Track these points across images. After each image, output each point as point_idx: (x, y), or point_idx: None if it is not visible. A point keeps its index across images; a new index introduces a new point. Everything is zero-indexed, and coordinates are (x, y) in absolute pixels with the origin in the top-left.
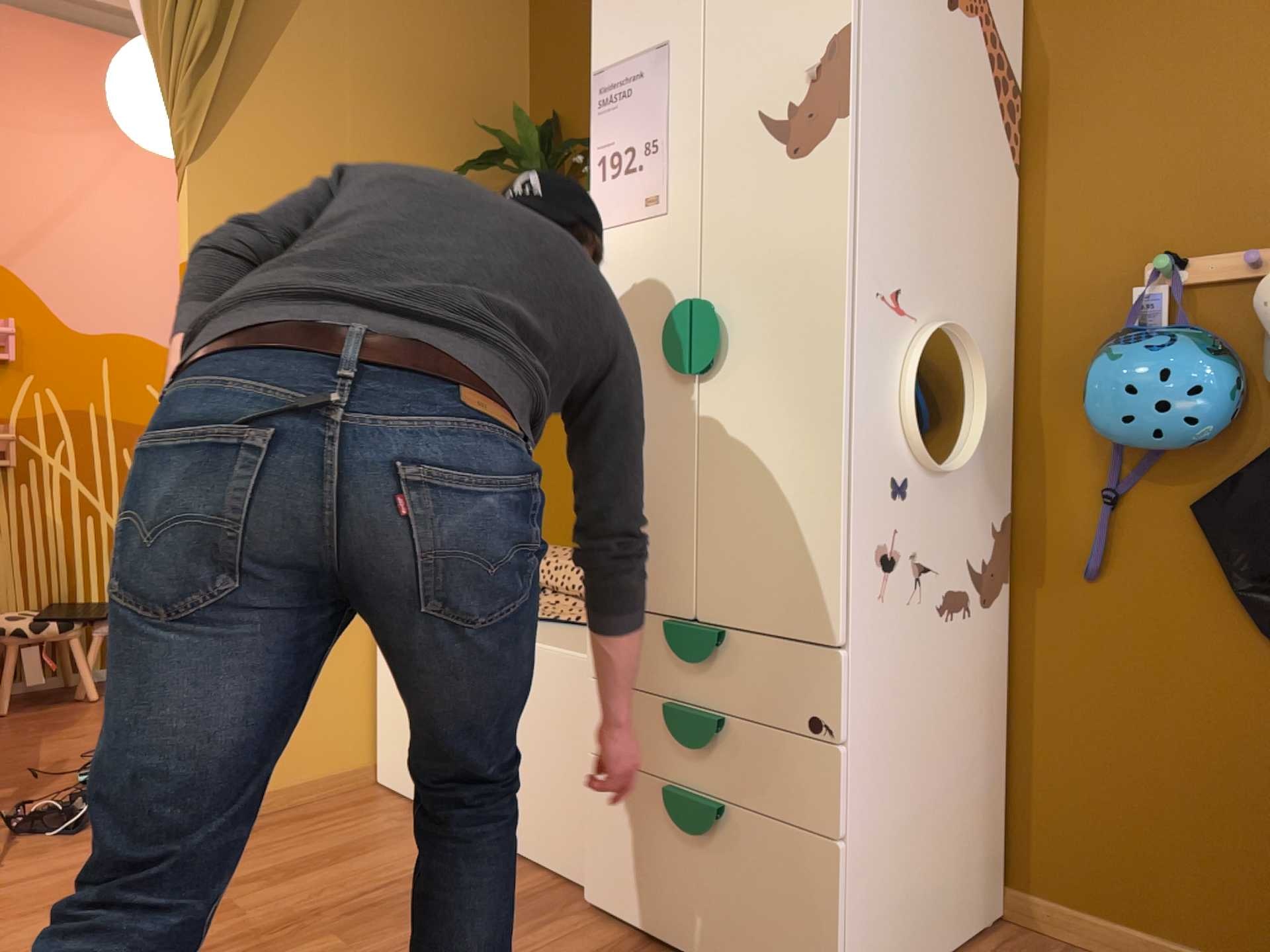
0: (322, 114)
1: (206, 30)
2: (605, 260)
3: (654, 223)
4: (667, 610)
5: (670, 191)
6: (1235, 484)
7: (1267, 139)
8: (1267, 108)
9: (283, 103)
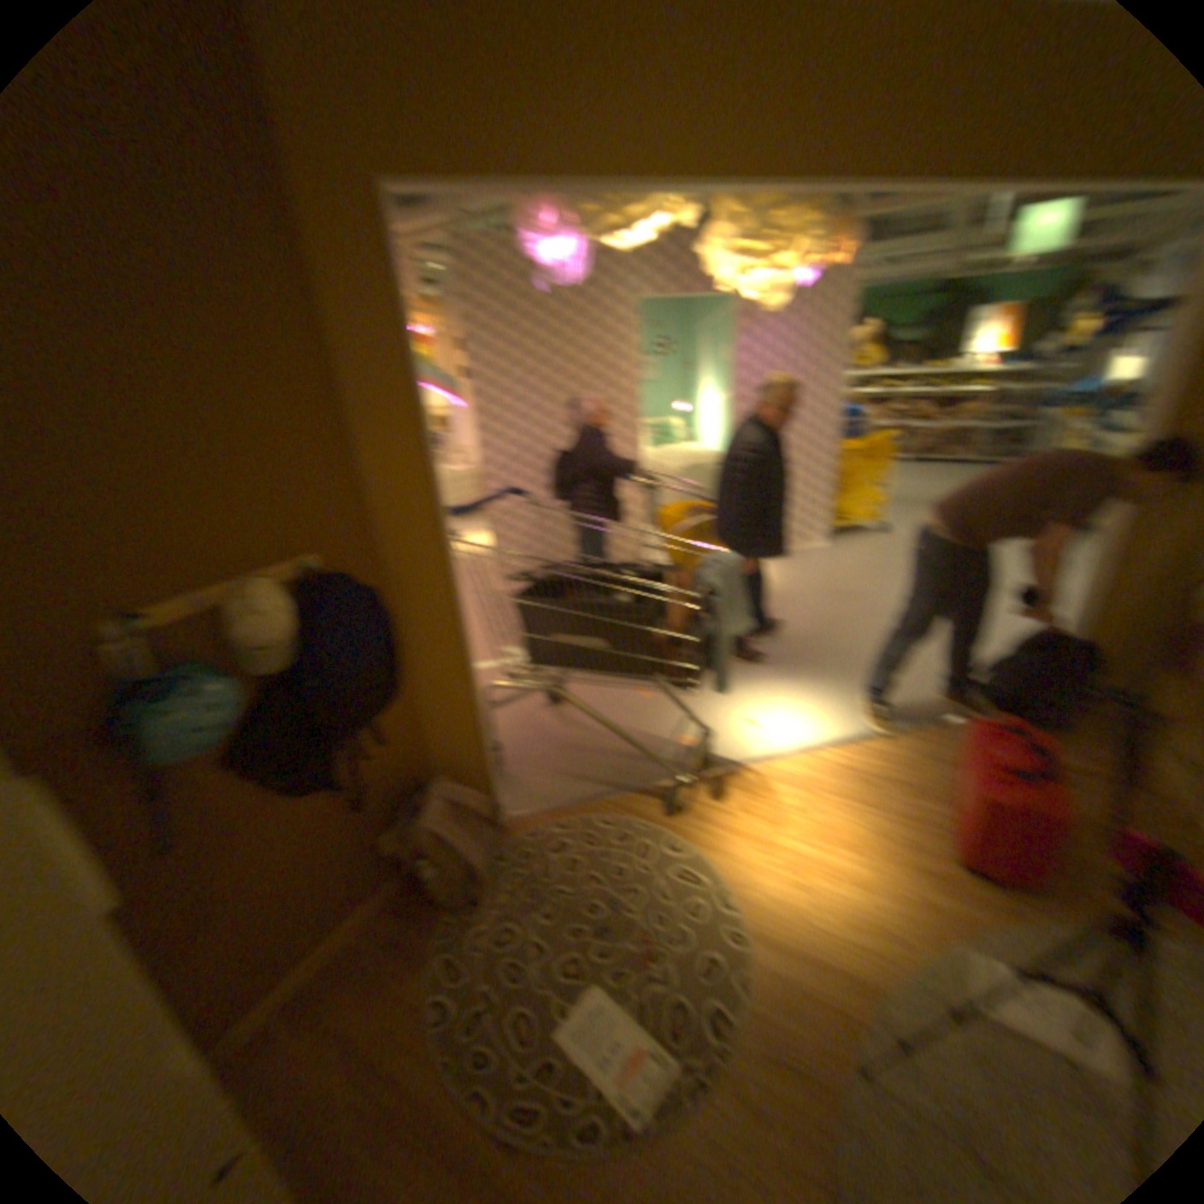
0: None
1: None
2: None
3: None
4: None
5: None
6: (239, 738)
7: (151, 513)
8: (141, 489)
9: None
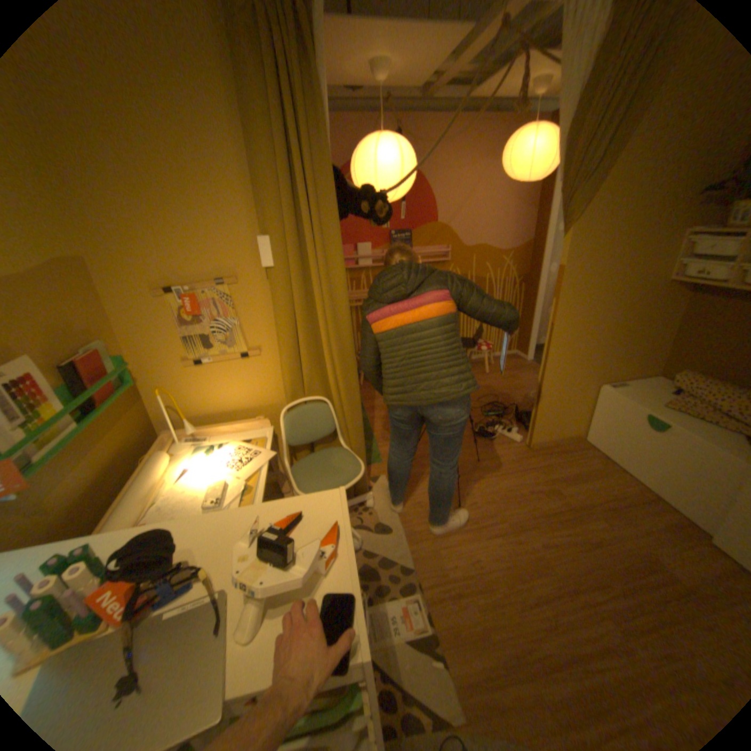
0: (632, 180)
1: (595, 158)
2: None
3: None
4: None
5: None
6: None
7: None
8: None
9: (616, 181)
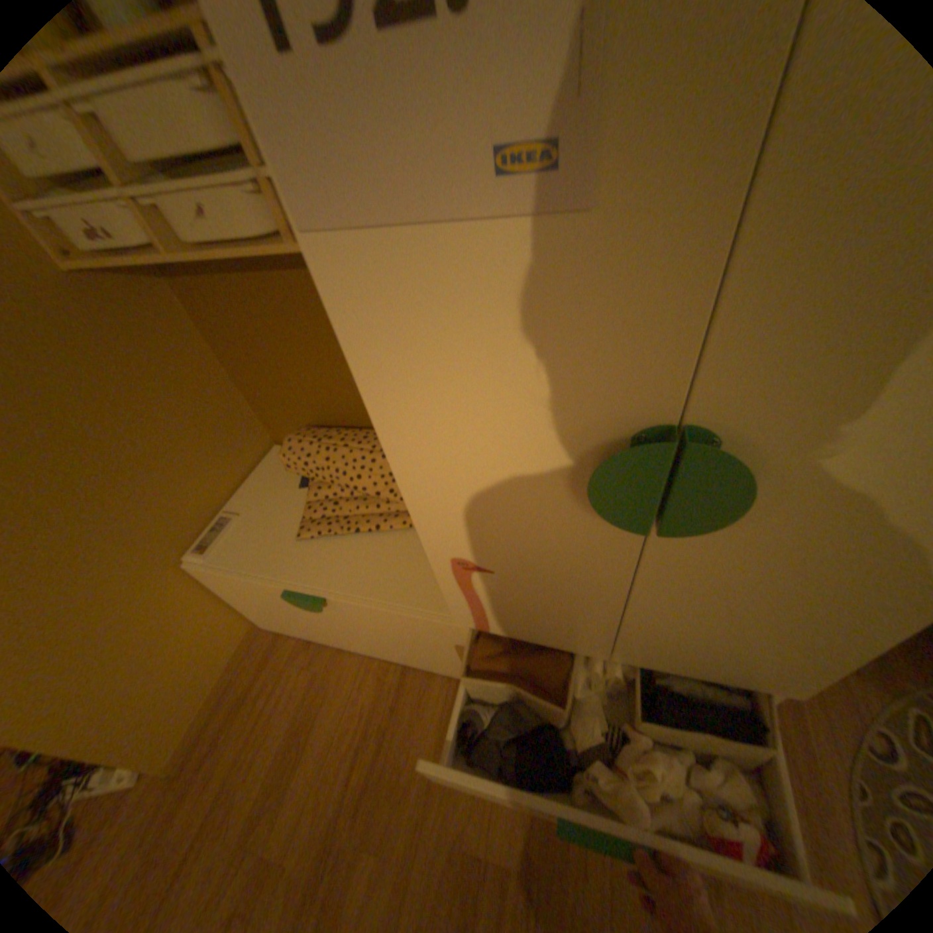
0: None
1: None
2: (376, 309)
3: (538, 232)
4: (570, 649)
5: (610, 123)
6: None
7: None
8: None
9: None
